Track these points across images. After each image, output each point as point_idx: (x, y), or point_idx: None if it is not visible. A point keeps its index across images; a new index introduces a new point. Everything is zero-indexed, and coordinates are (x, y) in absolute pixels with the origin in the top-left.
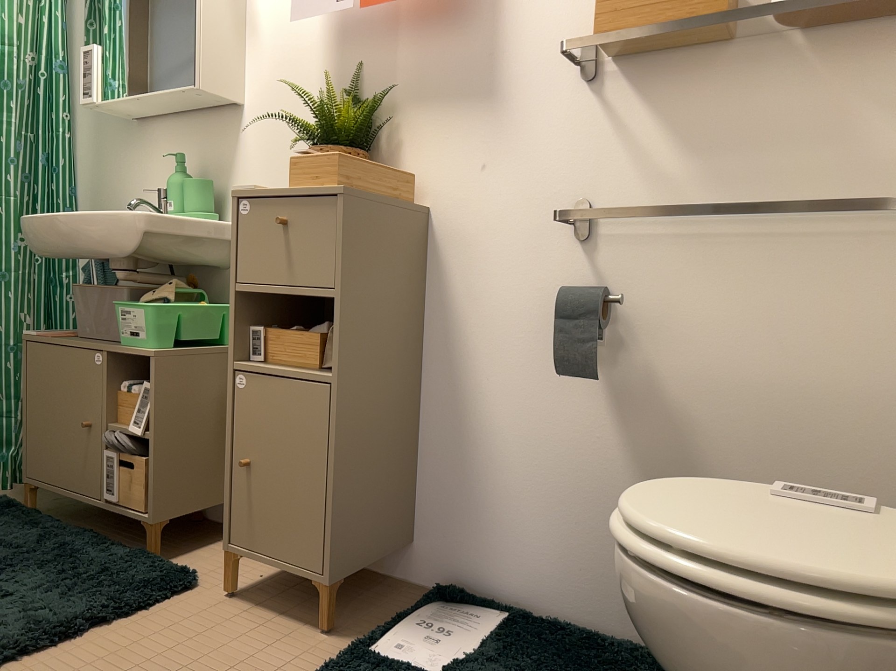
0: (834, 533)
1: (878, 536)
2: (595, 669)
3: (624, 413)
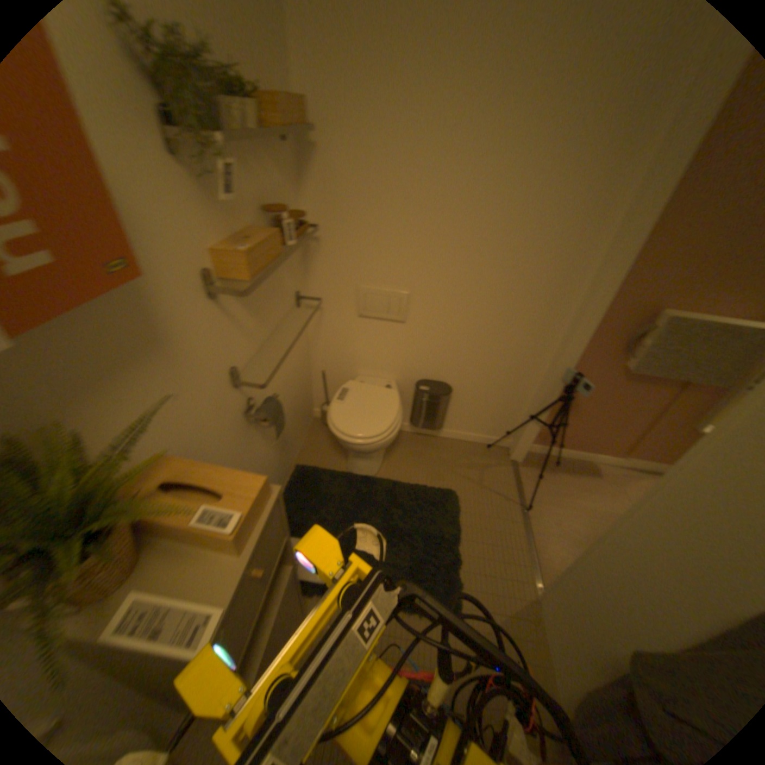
0: (376, 398)
1: (374, 392)
2: (317, 494)
3: (267, 434)
